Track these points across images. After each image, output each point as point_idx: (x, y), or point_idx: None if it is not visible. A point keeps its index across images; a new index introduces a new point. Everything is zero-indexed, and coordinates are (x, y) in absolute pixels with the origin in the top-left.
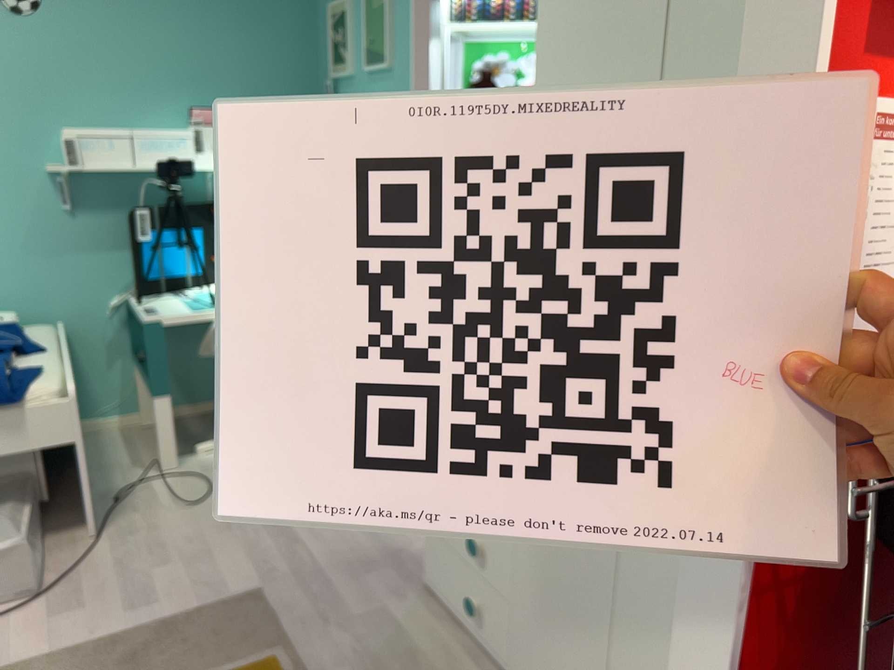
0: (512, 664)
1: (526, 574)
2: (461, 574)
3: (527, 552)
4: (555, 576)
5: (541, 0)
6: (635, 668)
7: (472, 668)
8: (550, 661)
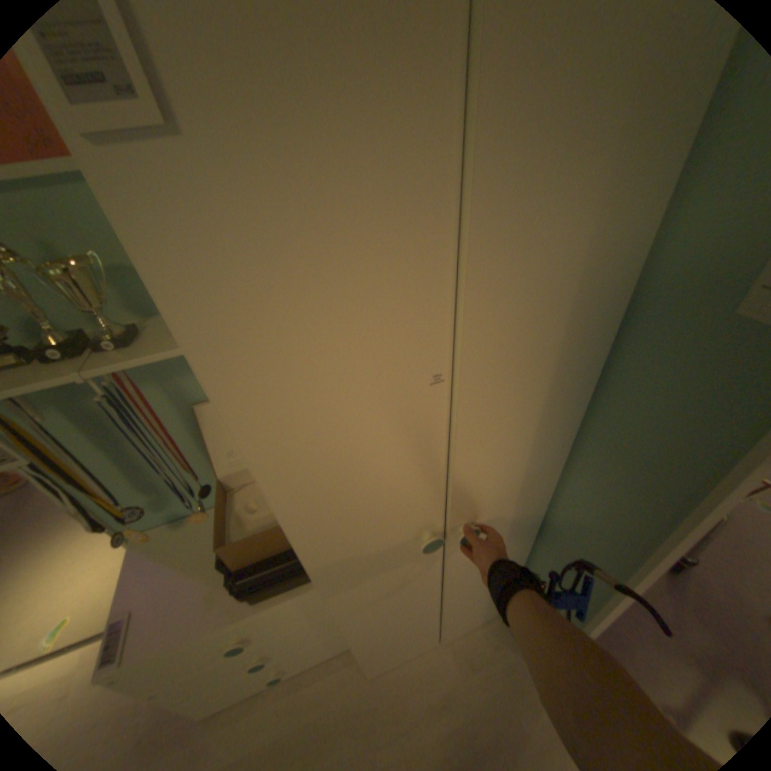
0: (363, 666)
1: (363, 639)
2: (243, 683)
3: (361, 634)
4: (391, 619)
5: (138, 231)
6: (459, 594)
7: (306, 693)
8: (395, 640)
